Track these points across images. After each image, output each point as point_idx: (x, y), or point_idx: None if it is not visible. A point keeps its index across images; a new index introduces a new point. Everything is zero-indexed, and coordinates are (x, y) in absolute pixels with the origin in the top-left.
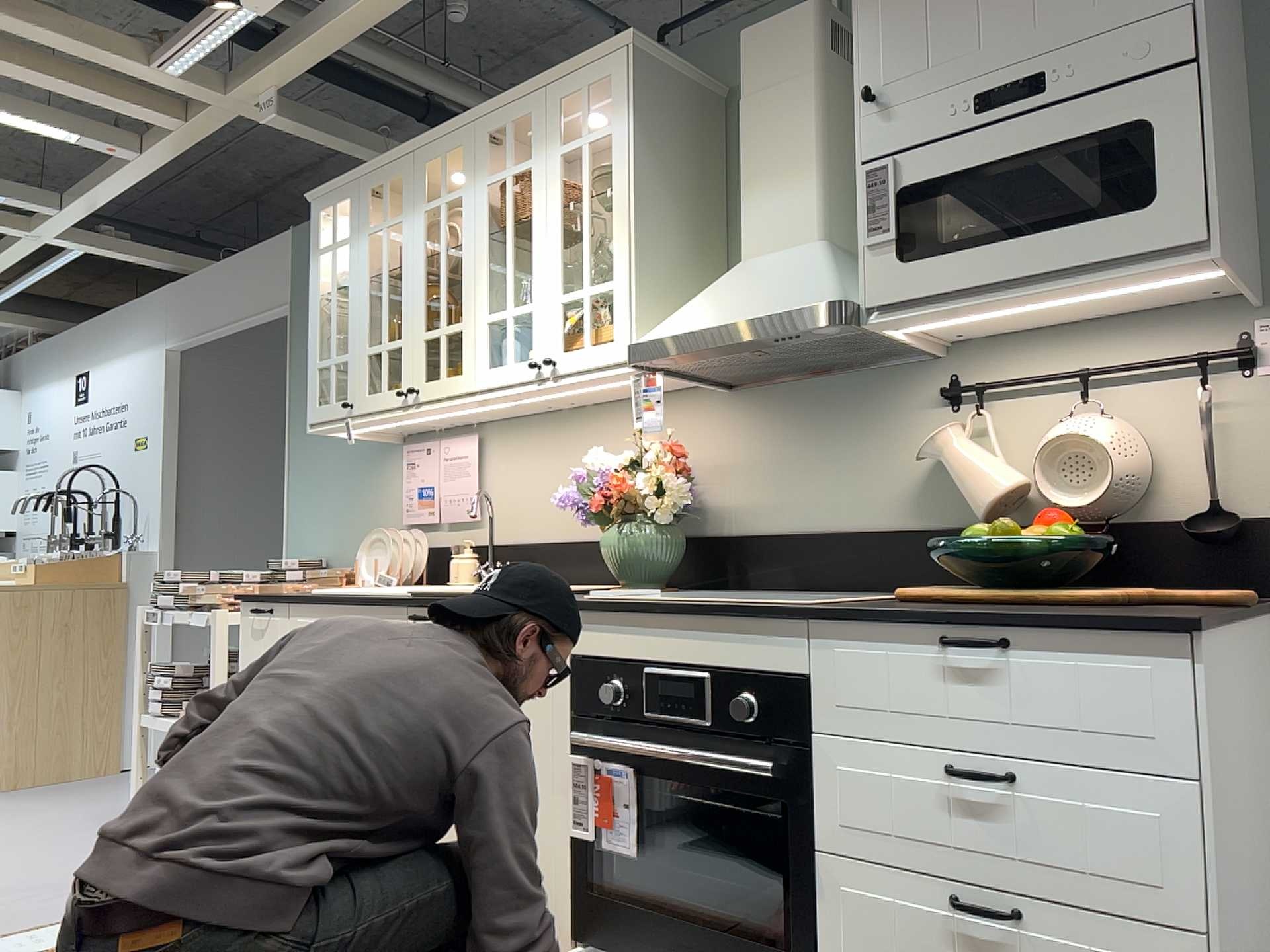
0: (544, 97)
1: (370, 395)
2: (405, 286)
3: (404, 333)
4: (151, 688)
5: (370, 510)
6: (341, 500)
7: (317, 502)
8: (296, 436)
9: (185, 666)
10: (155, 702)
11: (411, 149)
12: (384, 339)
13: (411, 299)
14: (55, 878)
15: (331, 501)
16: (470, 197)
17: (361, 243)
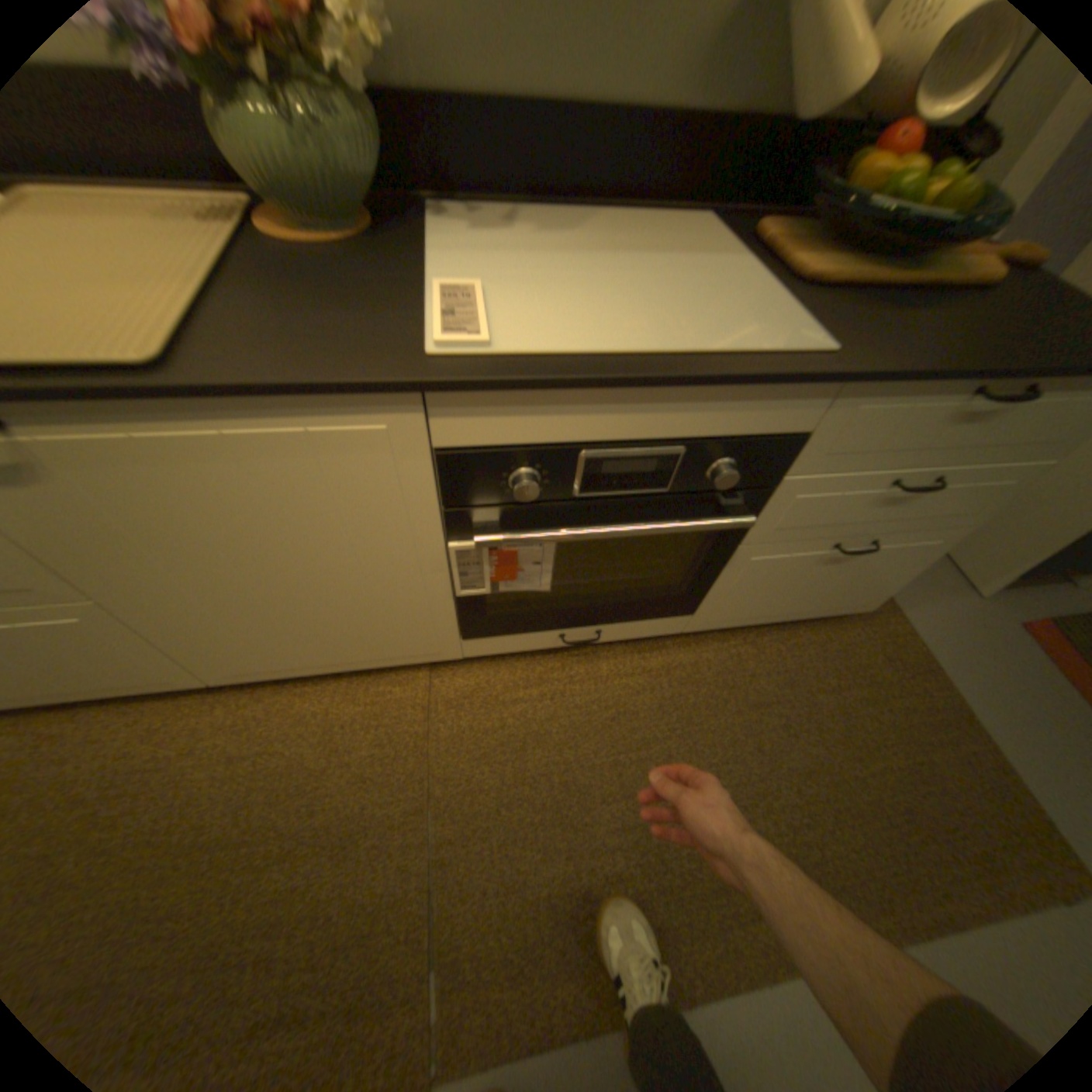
0: None
1: None
2: None
3: None
4: None
5: None
6: None
7: None
8: None
9: None
10: None
11: None
12: None
13: None
14: None
15: None
16: None
17: None
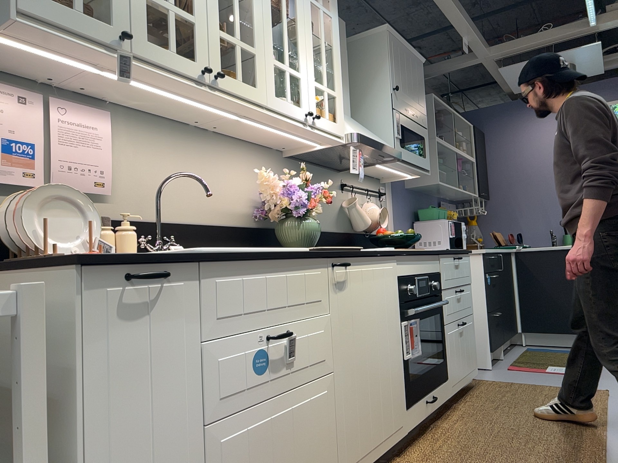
0: None
1: (153, 45)
2: None
3: (198, 14)
4: None
5: None
6: None
7: None
8: None
9: None
10: None
11: None
12: (171, 0)
13: None
14: None
15: None
16: None
17: None
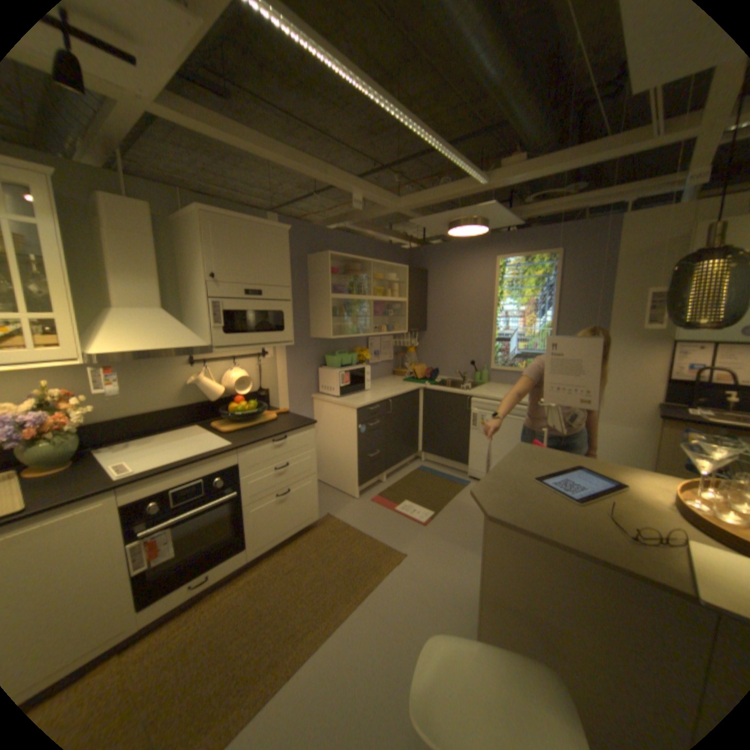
0: None
1: None
2: None
3: None
4: None
5: None
6: None
7: None
8: None
9: None
10: None
11: None
12: None
13: None
14: None
15: None
16: None
17: None
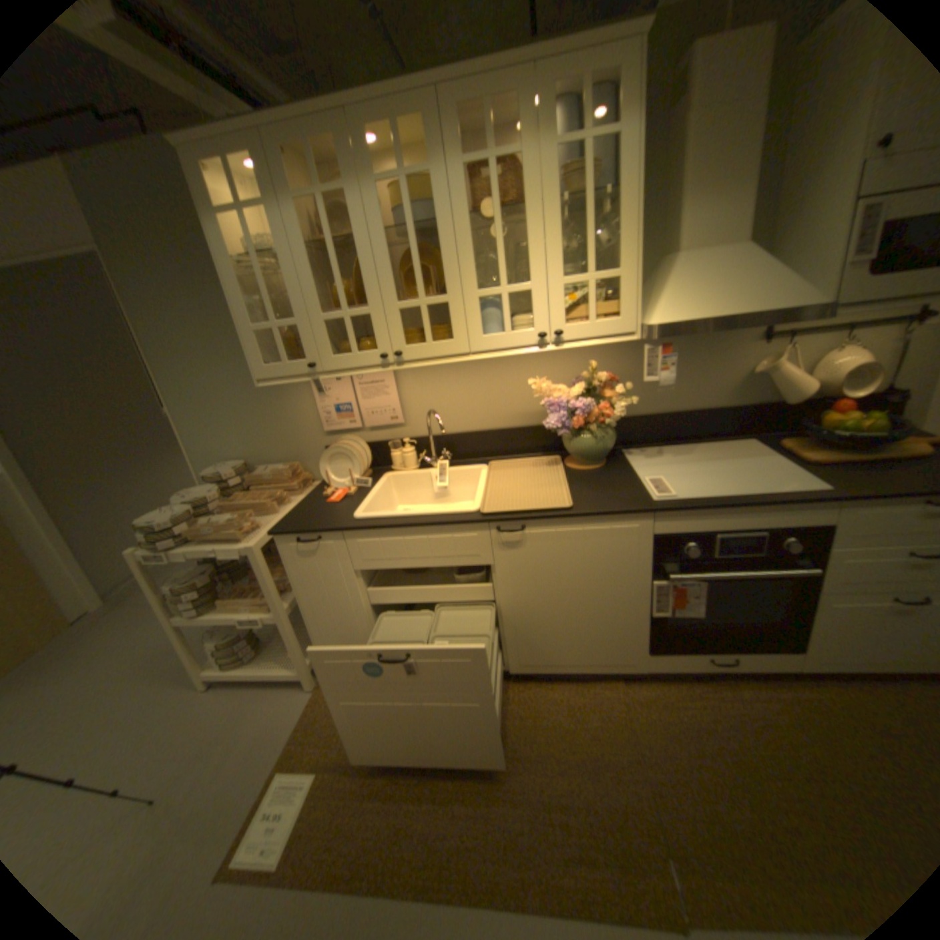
0: (534, 71)
1: (339, 356)
2: (363, 258)
3: (373, 303)
4: (174, 604)
5: (281, 423)
6: (242, 418)
7: (213, 422)
8: (162, 370)
9: (196, 579)
10: (181, 610)
11: (340, 101)
12: (346, 307)
13: (376, 272)
14: (186, 752)
15: (231, 419)
16: (441, 173)
17: (282, 205)
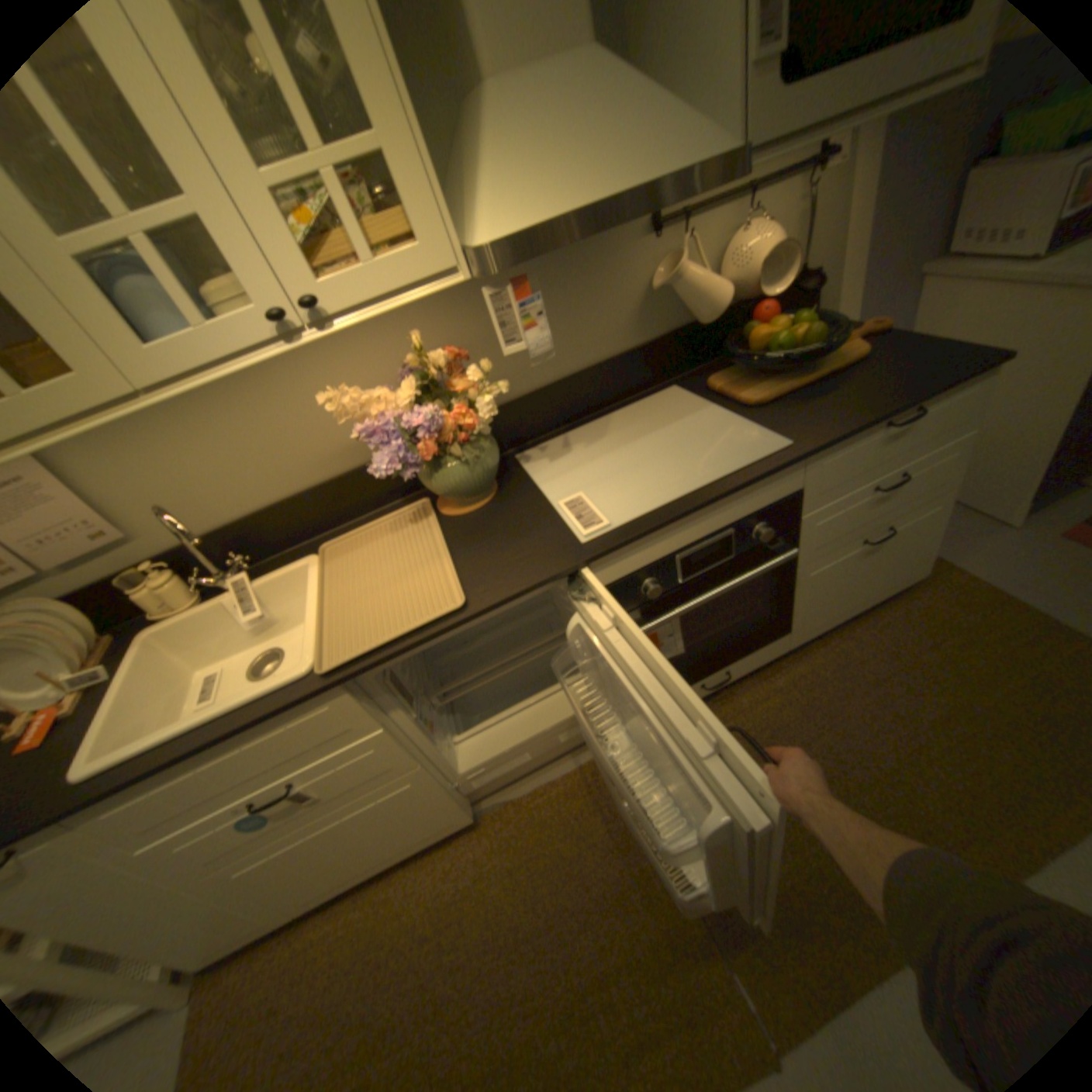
0: None
1: None
2: None
3: None
4: None
5: None
6: None
7: None
8: None
9: None
10: None
11: None
12: None
13: None
14: None
15: None
16: None
17: None
